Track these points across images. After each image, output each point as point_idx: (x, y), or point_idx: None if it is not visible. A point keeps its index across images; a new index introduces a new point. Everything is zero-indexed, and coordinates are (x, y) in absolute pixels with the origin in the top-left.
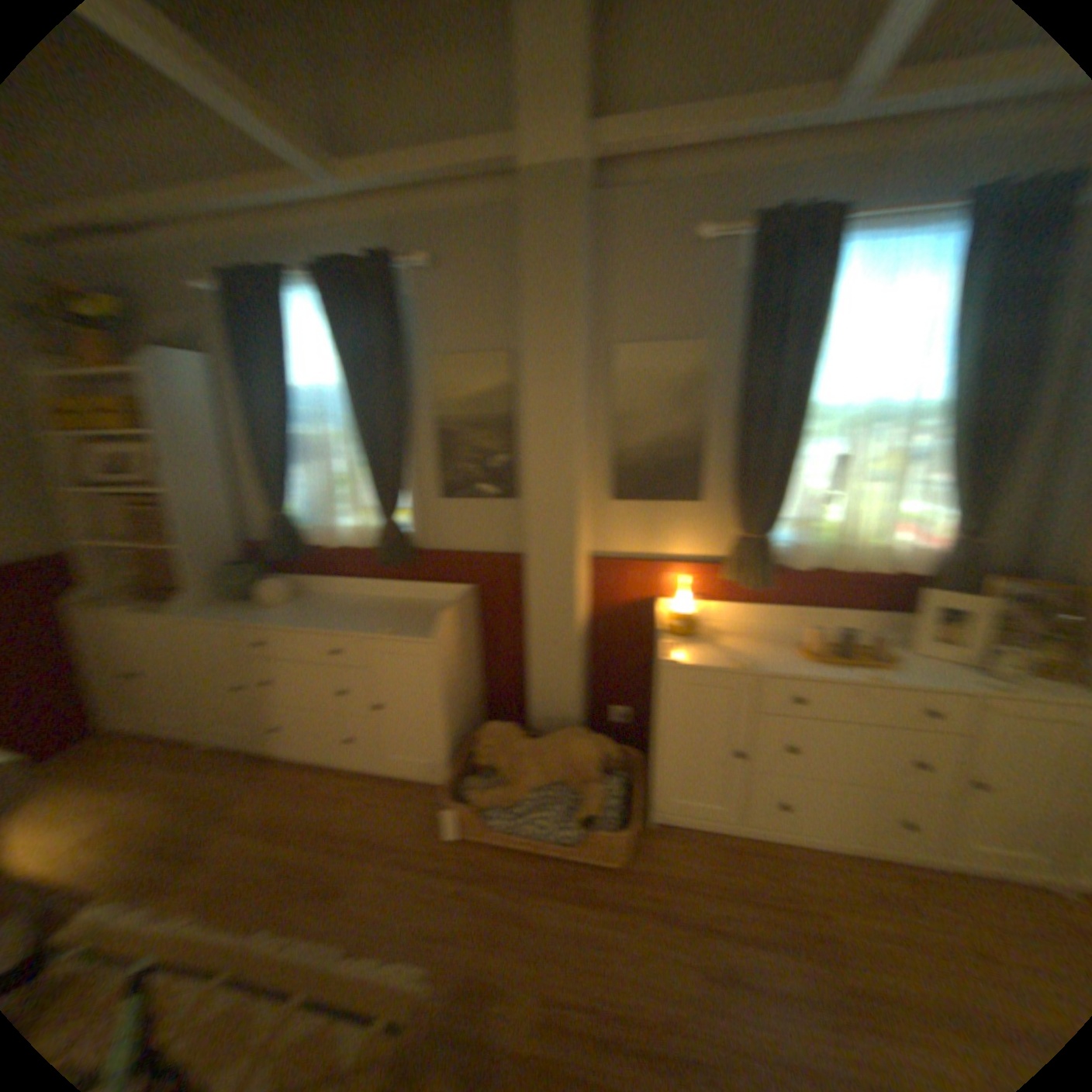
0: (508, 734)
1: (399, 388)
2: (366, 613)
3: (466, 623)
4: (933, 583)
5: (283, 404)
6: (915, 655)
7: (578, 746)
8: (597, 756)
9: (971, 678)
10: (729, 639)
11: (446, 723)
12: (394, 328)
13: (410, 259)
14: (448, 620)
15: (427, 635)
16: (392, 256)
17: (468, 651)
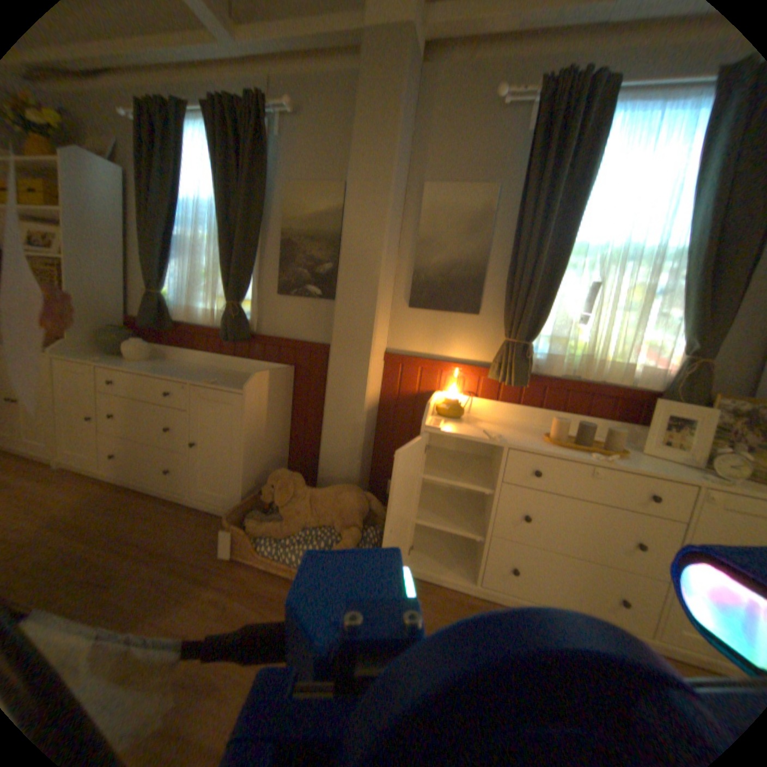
0: (296, 480)
1: (261, 203)
2: (207, 374)
3: (284, 394)
4: (665, 399)
5: (176, 210)
6: (645, 456)
7: (350, 497)
8: (366, 508)
9: (693, 474)
10: (489, 425)
11: (249, 466)
12: (264, 155)
13: (282, 103)
14: (265, 382)
15: (245, 389)
16: (270, 101)
17: (282, 418)
